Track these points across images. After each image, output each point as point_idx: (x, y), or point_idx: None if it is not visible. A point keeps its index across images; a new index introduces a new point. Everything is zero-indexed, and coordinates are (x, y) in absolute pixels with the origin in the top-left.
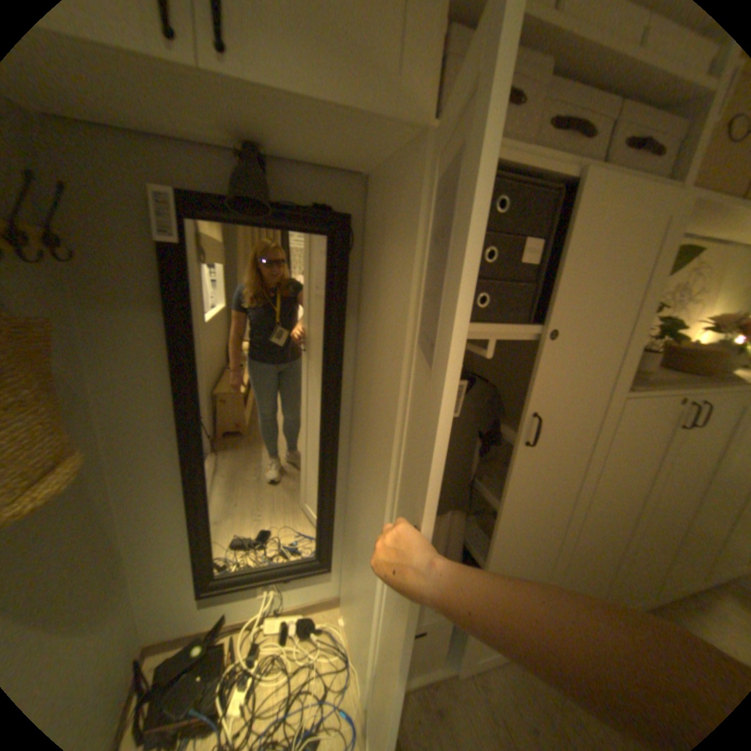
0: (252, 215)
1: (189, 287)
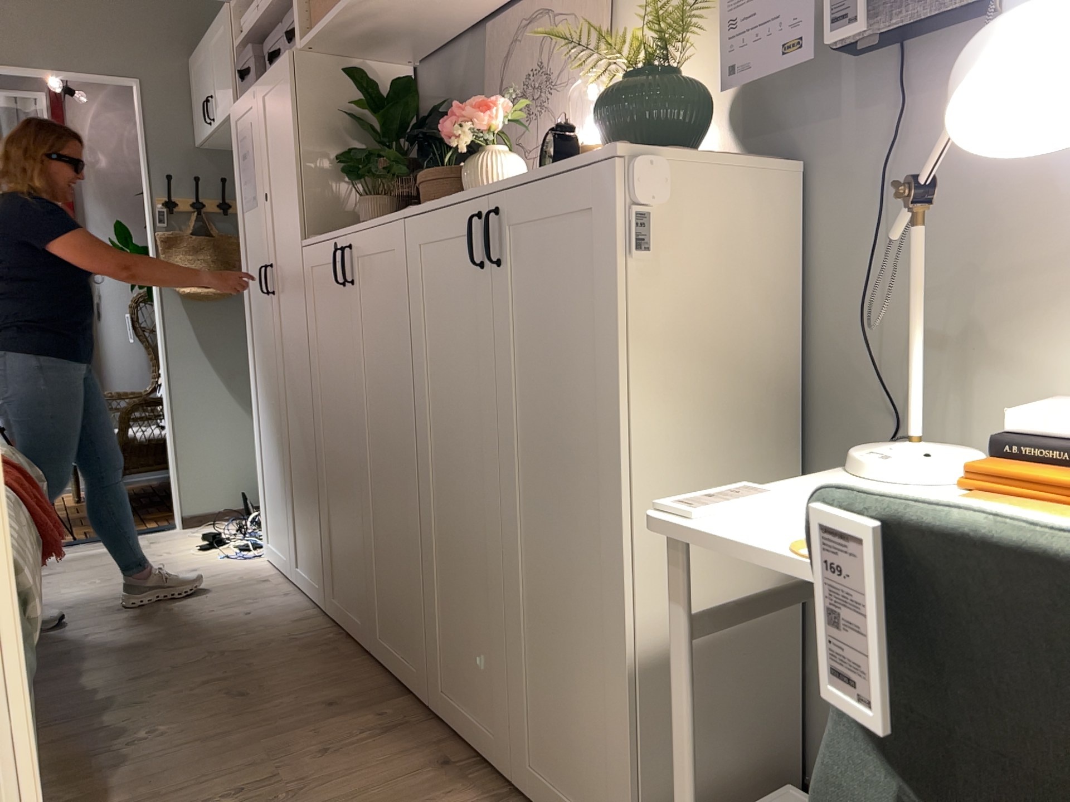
0: None
1: None
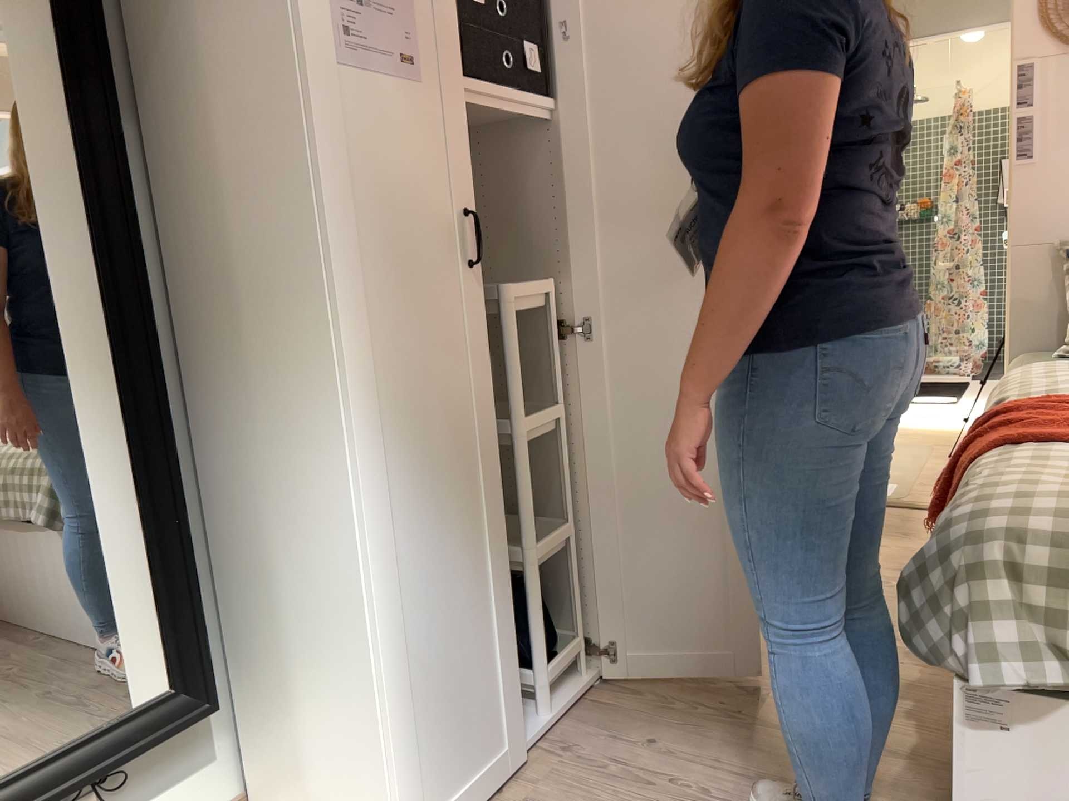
0: None
1: None
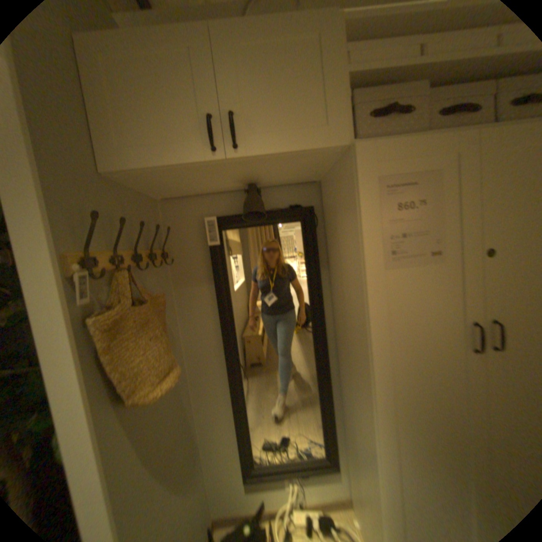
0: (256, 221)
1: (226, 268)
